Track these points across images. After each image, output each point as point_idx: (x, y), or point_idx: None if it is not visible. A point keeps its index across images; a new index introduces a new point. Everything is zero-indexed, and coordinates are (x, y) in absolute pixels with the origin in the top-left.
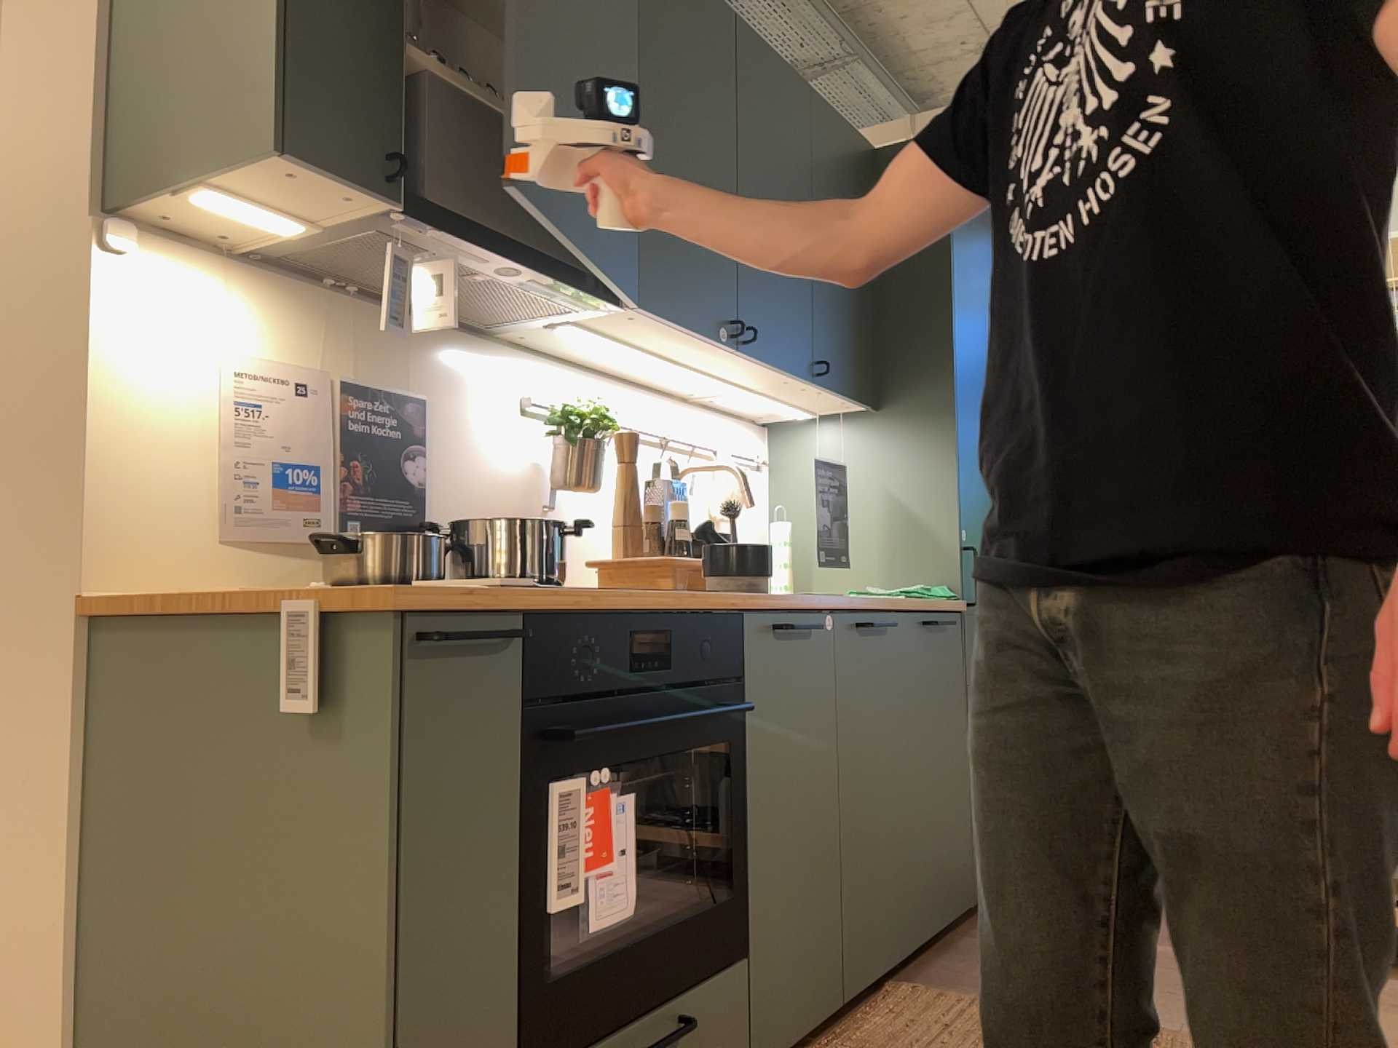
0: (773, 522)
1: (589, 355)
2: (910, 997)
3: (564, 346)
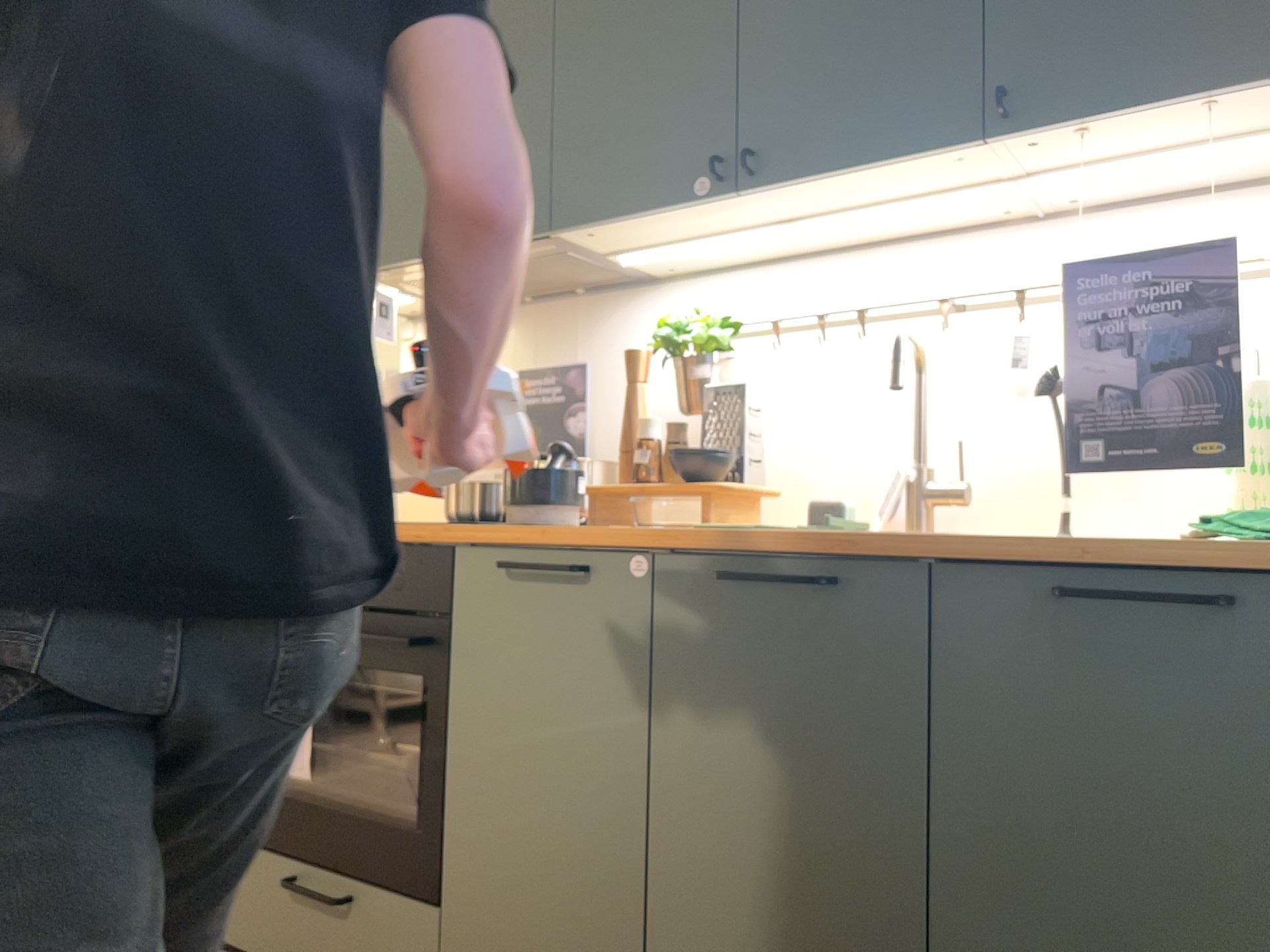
0: None
1: (763, 249)
2: None
3: (722, 256)
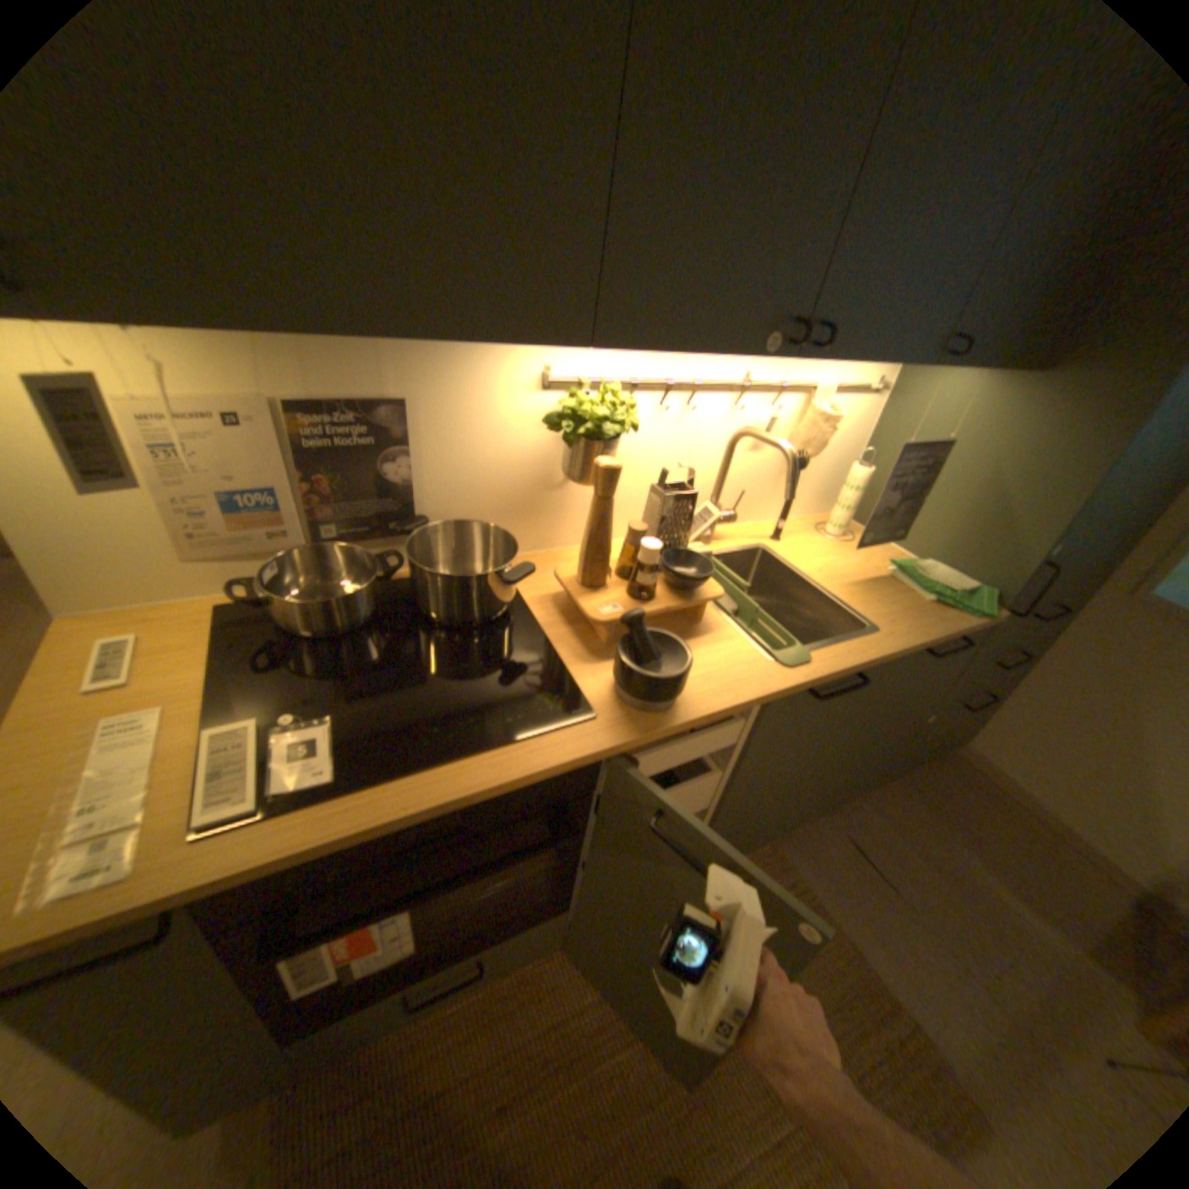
0: (858, 457)
1: None
2: (763, 861)
3: None
